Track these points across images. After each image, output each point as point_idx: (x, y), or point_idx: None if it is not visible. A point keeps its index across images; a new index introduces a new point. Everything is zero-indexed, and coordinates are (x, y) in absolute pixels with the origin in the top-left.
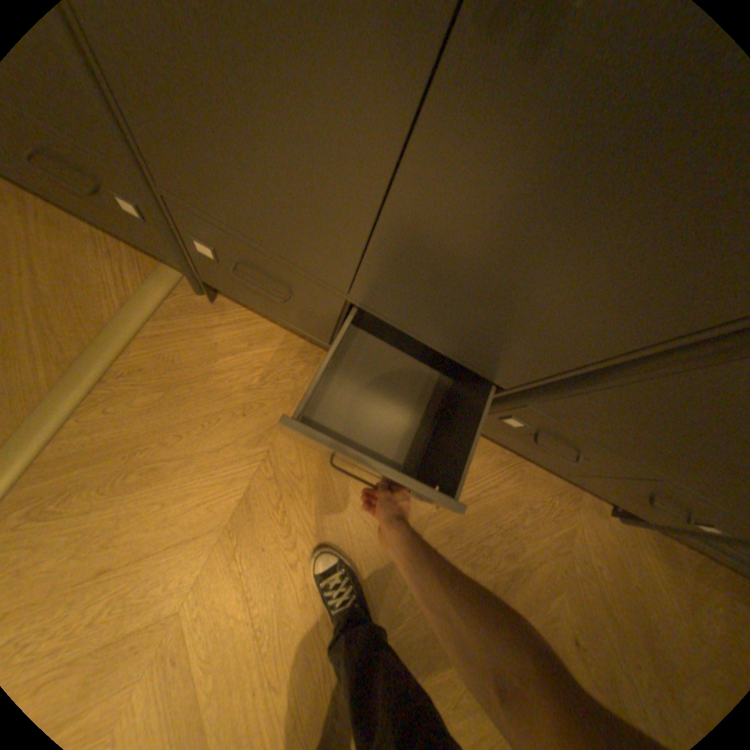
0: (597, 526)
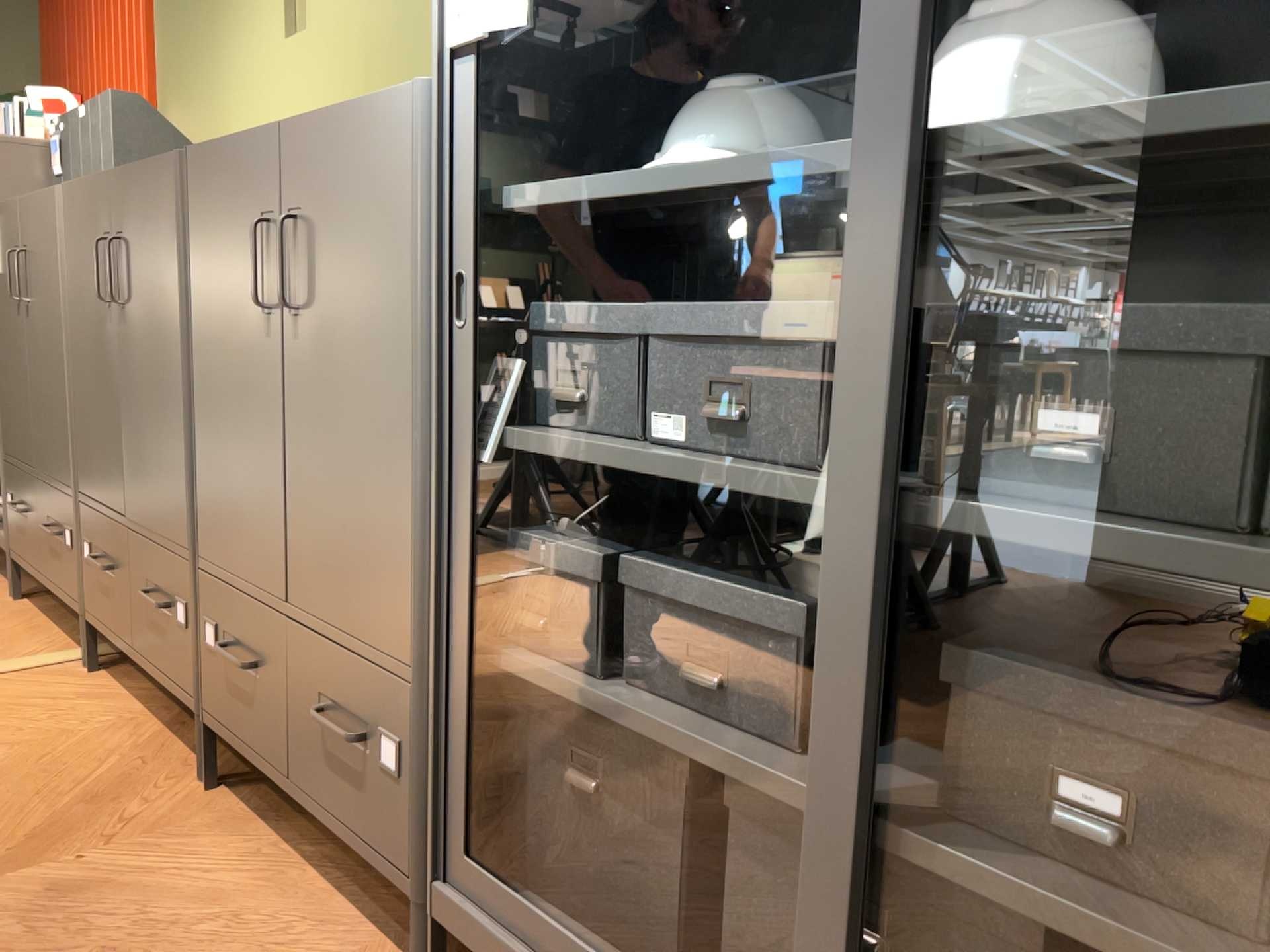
0: None
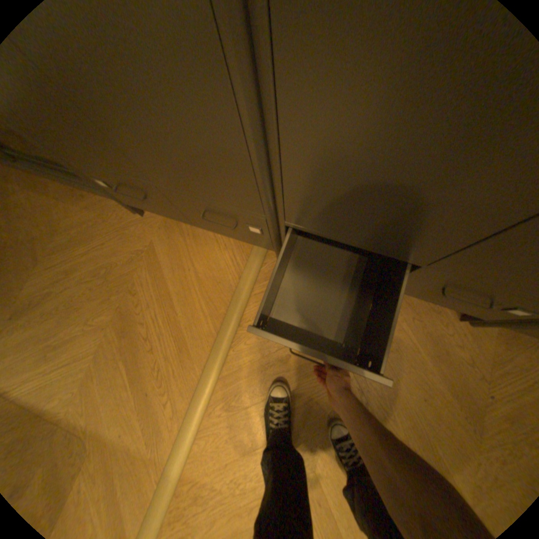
0: None
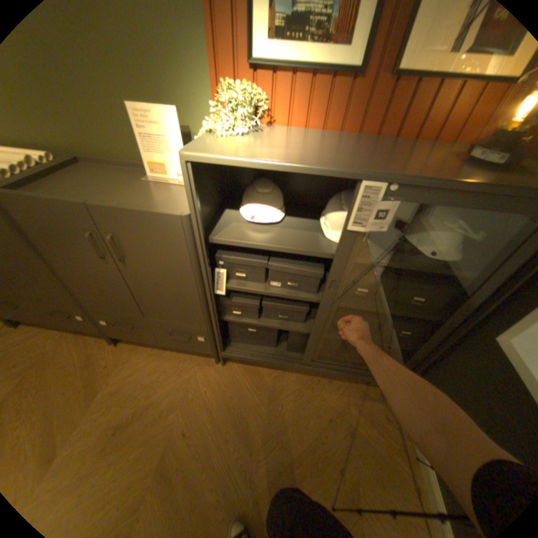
0: (205, 371)
